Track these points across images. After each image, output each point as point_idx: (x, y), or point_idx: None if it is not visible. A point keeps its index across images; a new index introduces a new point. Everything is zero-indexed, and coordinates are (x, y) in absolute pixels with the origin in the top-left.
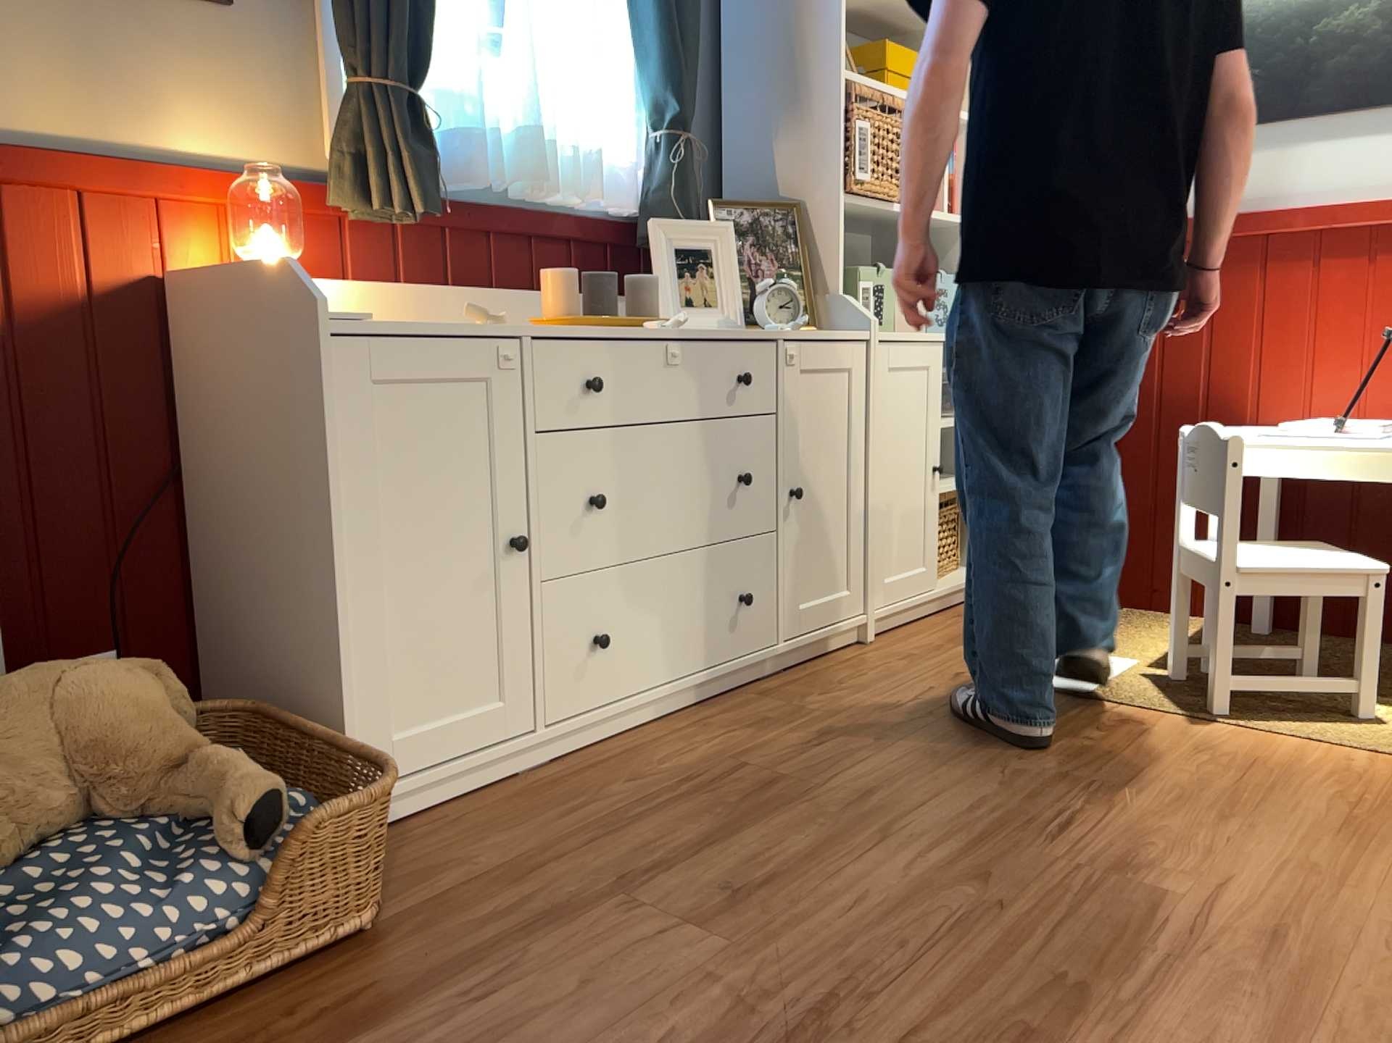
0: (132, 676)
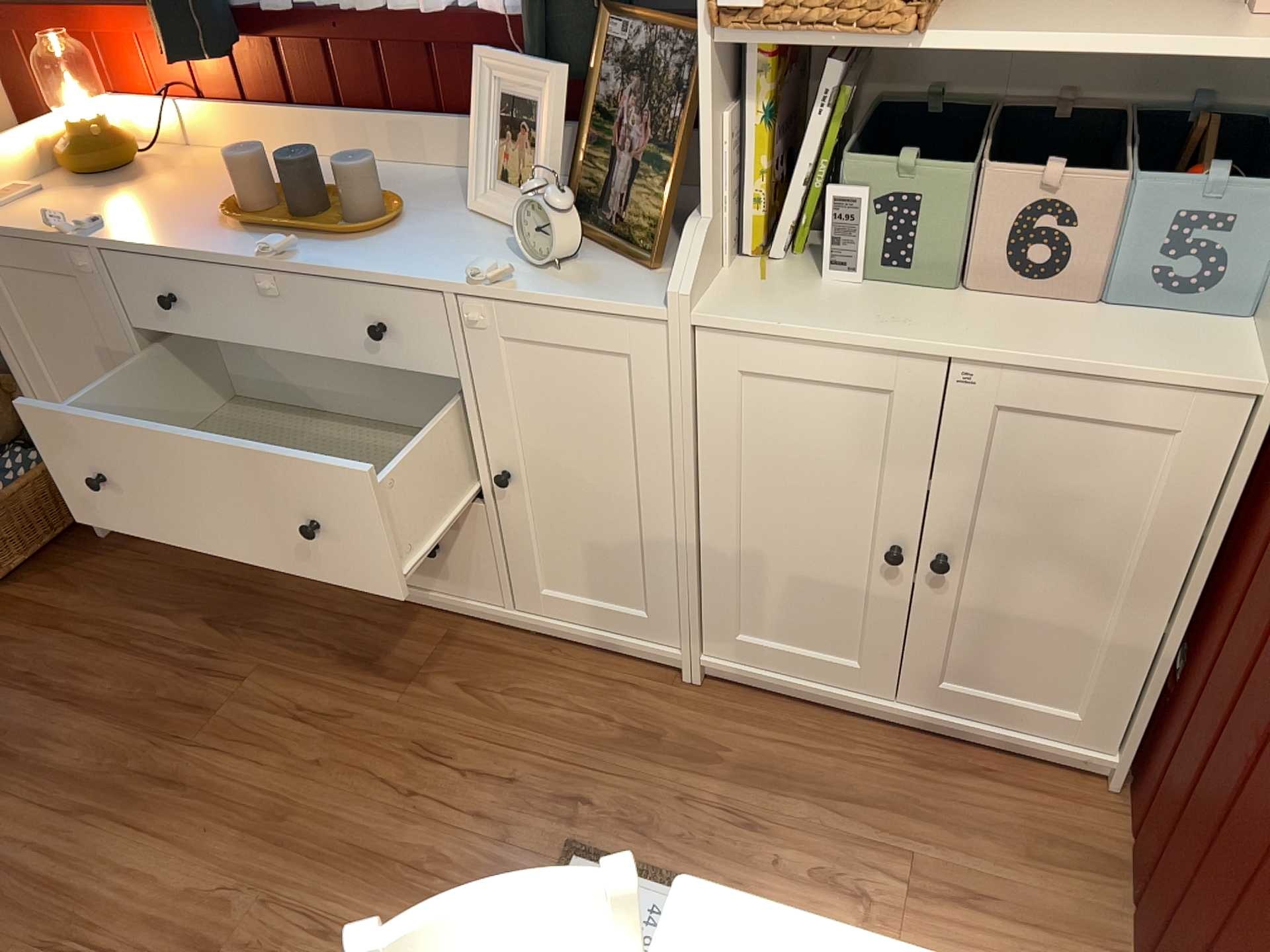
0: None
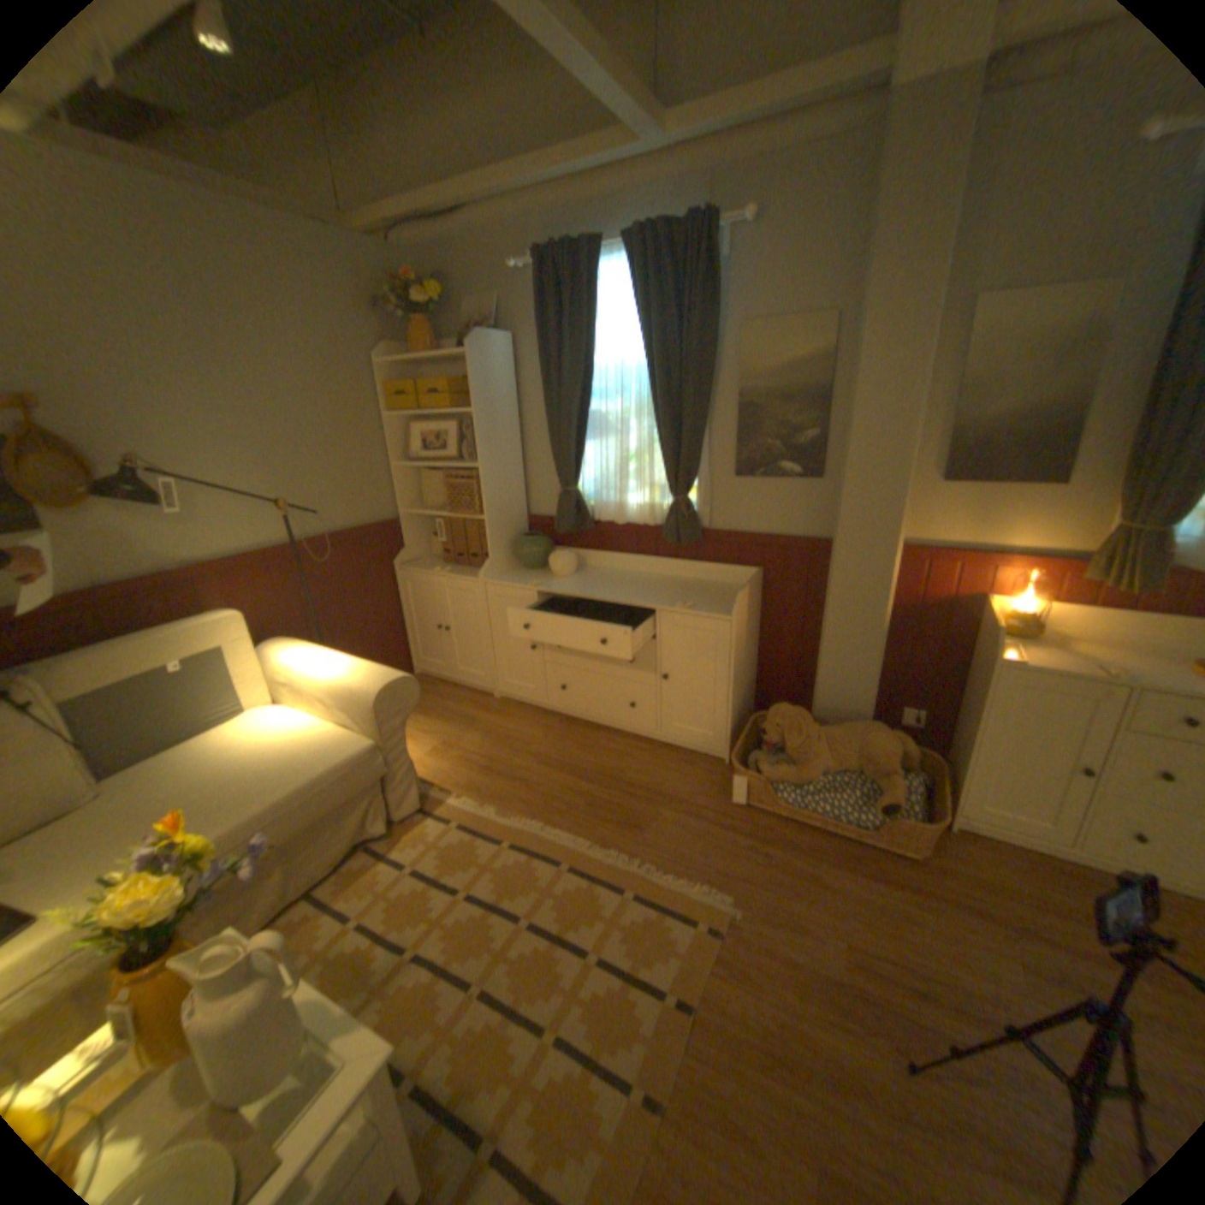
0: (890, 743)
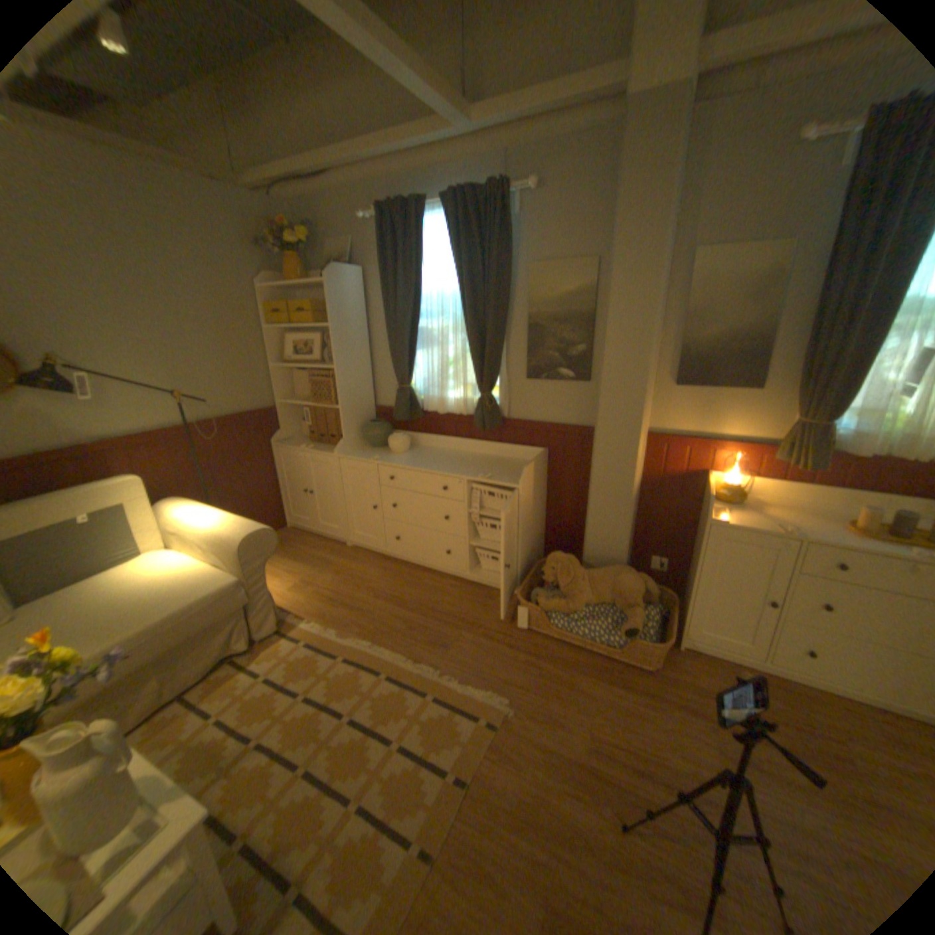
0: (635, 582)
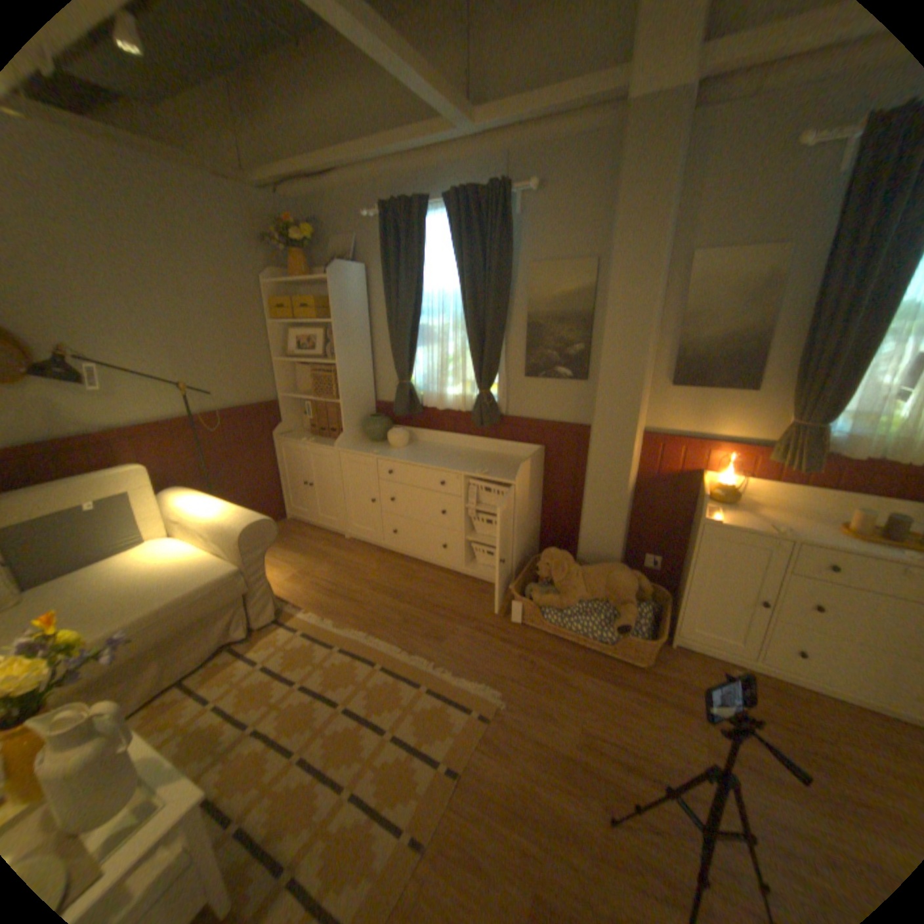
0: (628, 579)
